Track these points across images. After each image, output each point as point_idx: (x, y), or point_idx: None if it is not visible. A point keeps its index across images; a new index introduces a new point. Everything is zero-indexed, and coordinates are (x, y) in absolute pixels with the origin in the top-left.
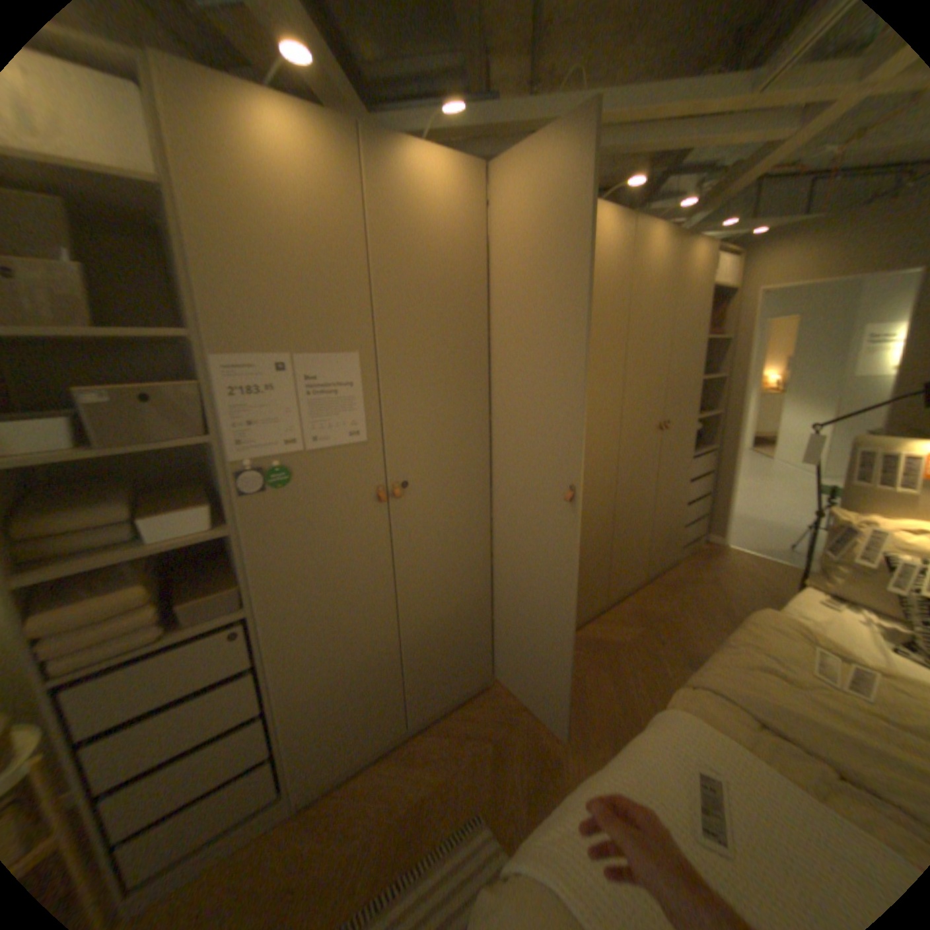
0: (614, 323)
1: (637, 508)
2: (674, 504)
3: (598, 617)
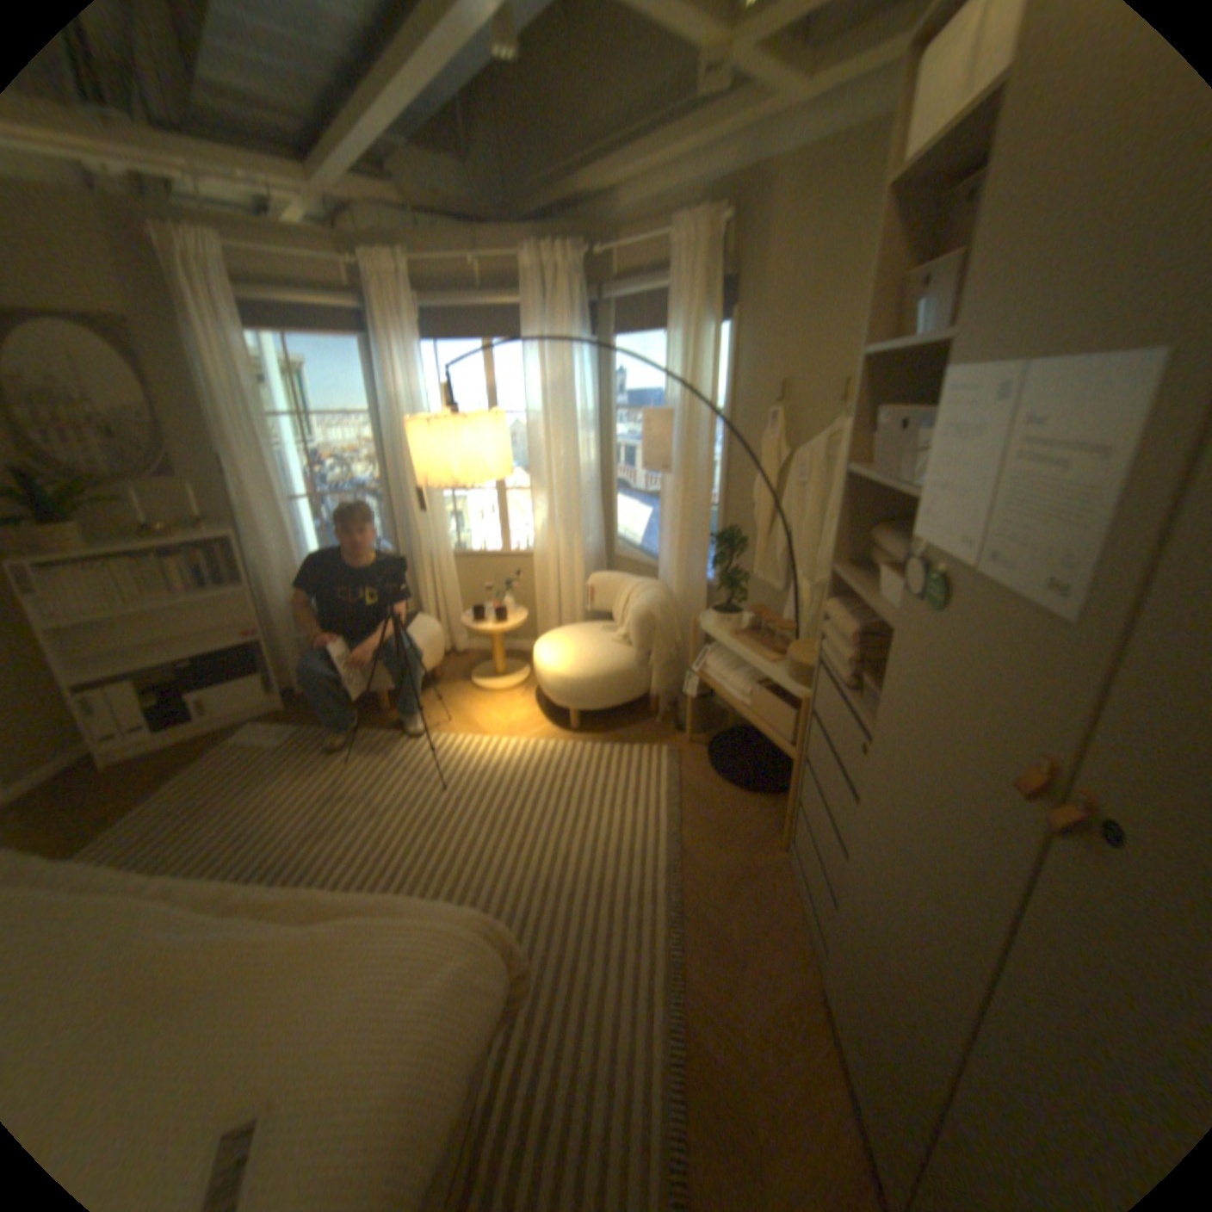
0: None
1: None
2: None
3: None
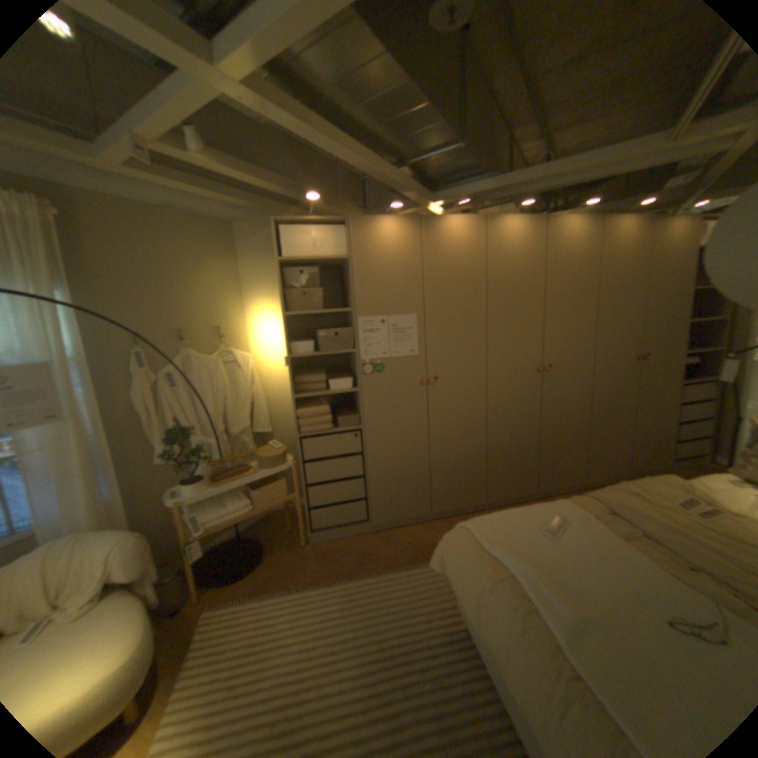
0: (585, 286)
1: (616, 417)
2: (660, 420)
3: (578, 492)
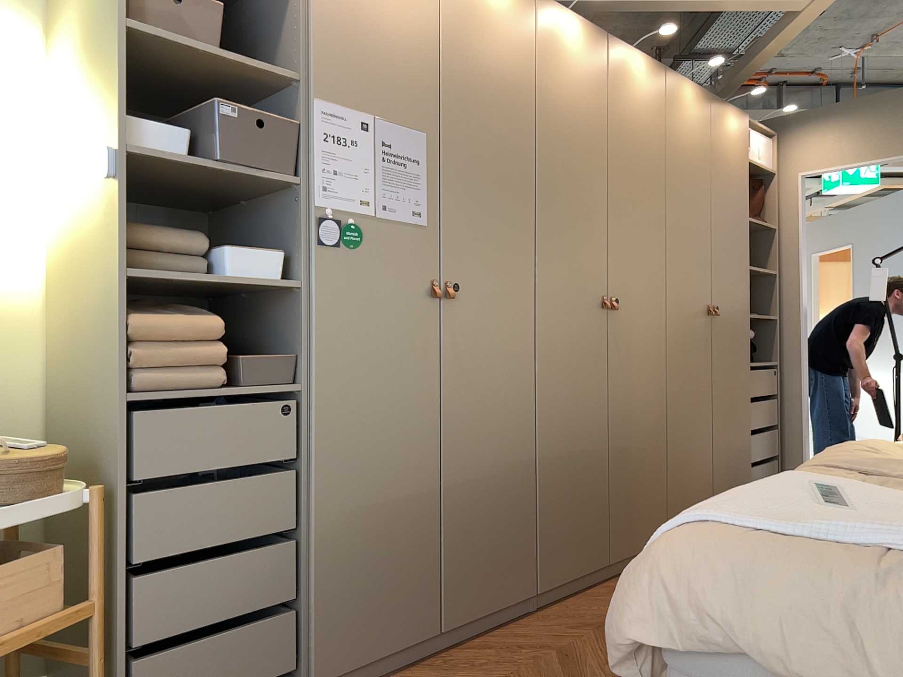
0: (644, 172)
1: (685, 410)
2: (726, 421)
3: None
